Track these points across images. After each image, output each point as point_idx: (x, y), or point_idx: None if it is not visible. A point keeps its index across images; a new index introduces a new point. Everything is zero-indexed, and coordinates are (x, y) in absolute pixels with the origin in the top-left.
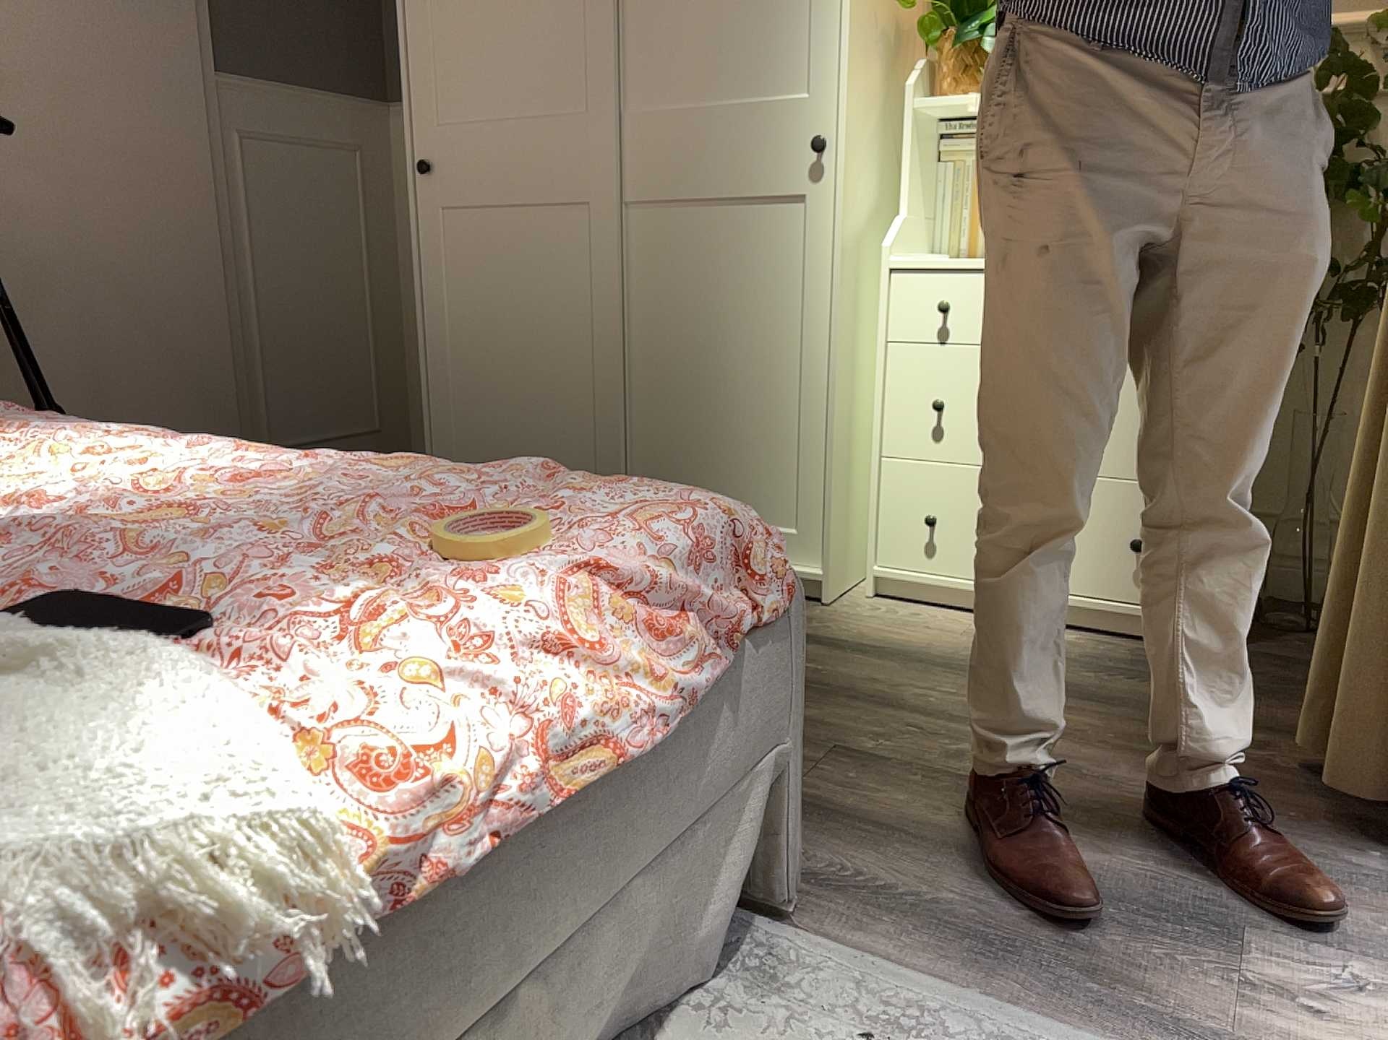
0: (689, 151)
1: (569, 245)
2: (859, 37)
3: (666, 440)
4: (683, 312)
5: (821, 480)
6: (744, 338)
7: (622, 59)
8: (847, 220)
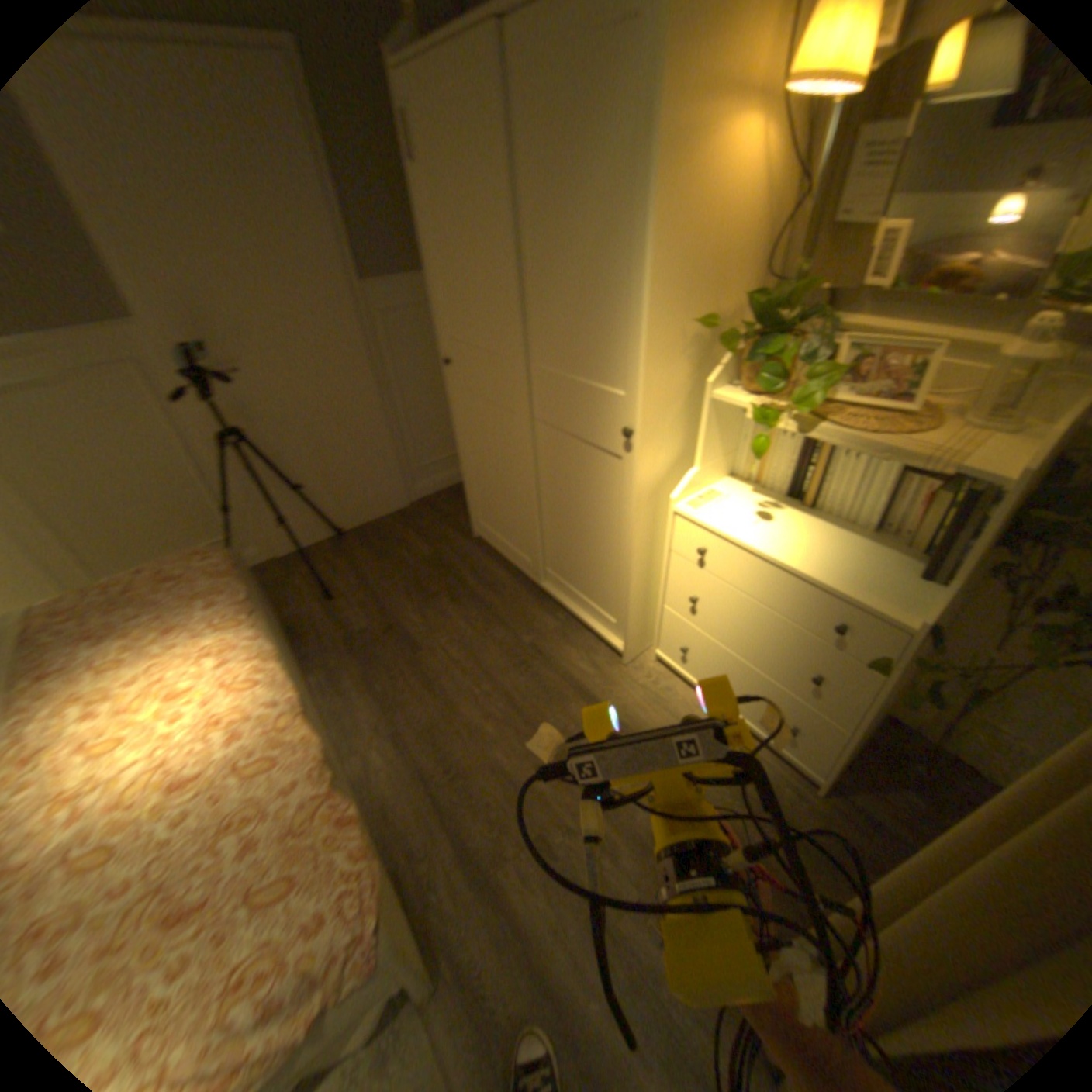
0: (560, 401)
1: (508, 431)
2: (659, 360)
3: (557, 547)
4: (562, 490)
5: (624, 607)
6: (590, 518)
7: (524, 328)
8: (642, 483)
